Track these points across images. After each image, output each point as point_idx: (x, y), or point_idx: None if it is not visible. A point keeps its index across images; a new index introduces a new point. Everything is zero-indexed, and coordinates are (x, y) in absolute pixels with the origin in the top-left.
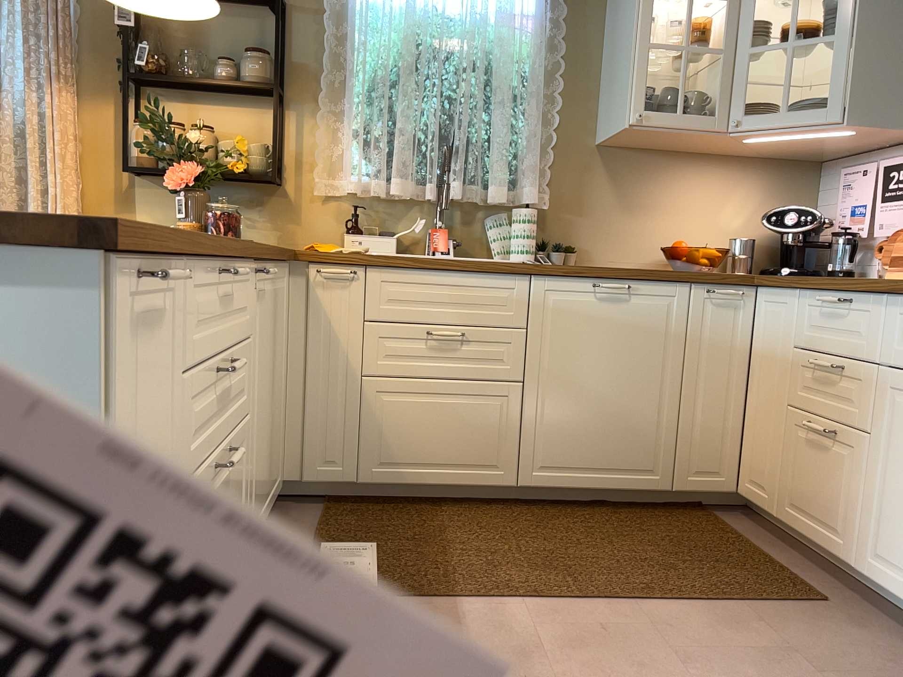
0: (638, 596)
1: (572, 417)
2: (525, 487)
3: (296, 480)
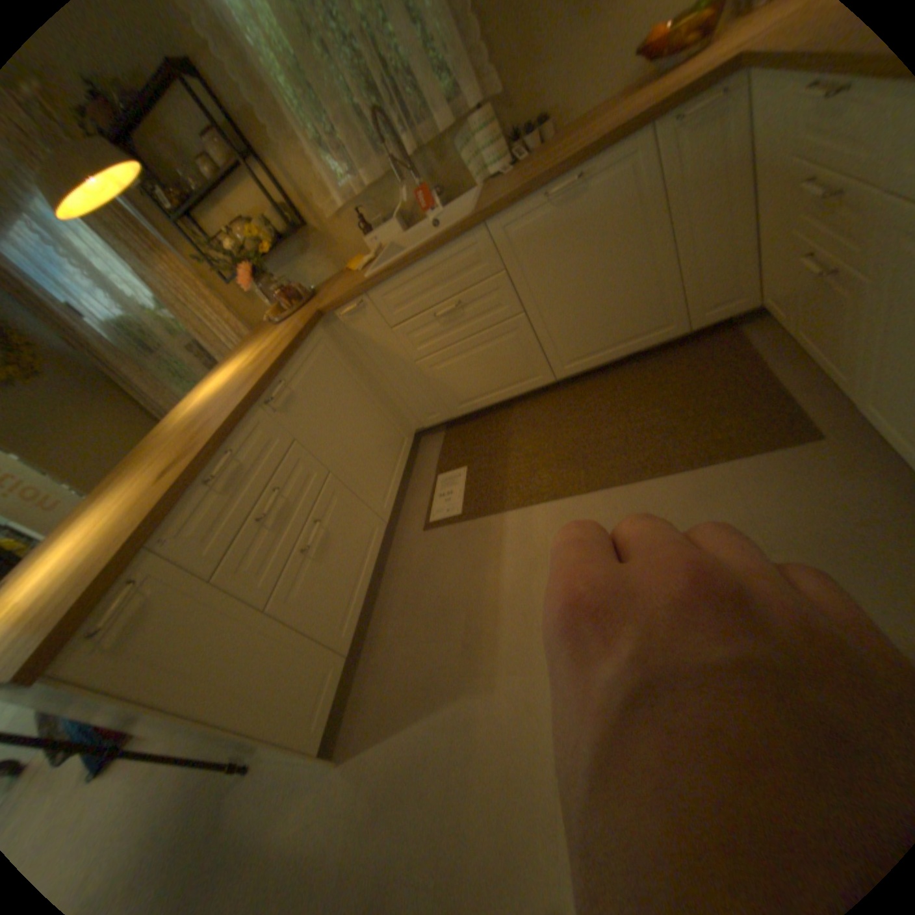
0: (634, 474)
1: (575, 316)
2: (562, 377)
3: (423, 426)
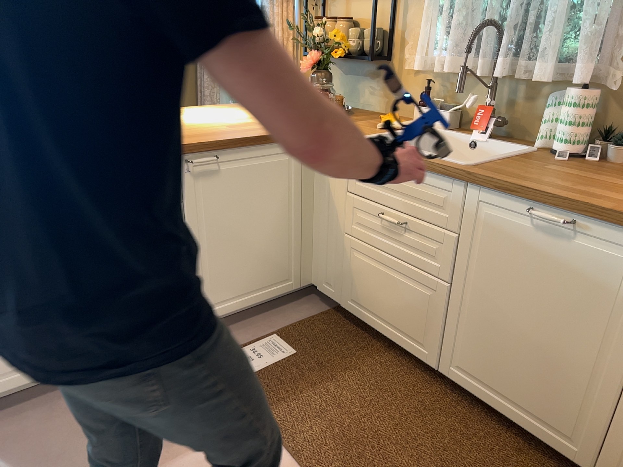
0: None
1: (488, 336)
2: (443, 373)
3: (317, 286)
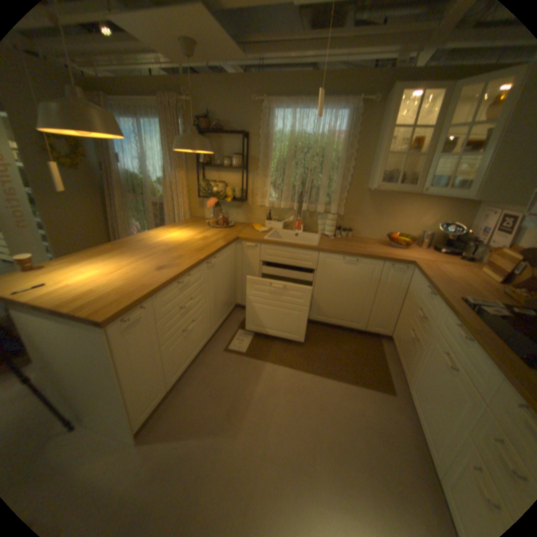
0: (325, 374)
1: (329, 300)
2: (311, 319)
3: (240, 303)
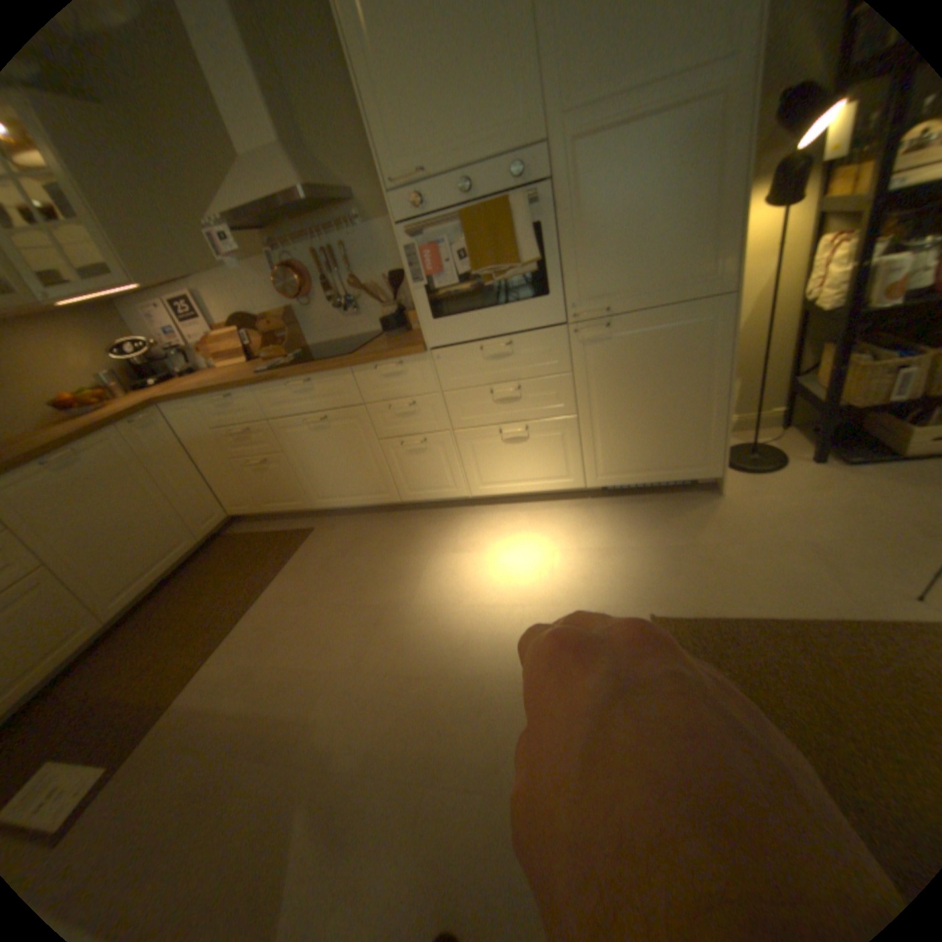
0: (251, 599)
1: (104, 555)
2: (110, 619)
3: None
